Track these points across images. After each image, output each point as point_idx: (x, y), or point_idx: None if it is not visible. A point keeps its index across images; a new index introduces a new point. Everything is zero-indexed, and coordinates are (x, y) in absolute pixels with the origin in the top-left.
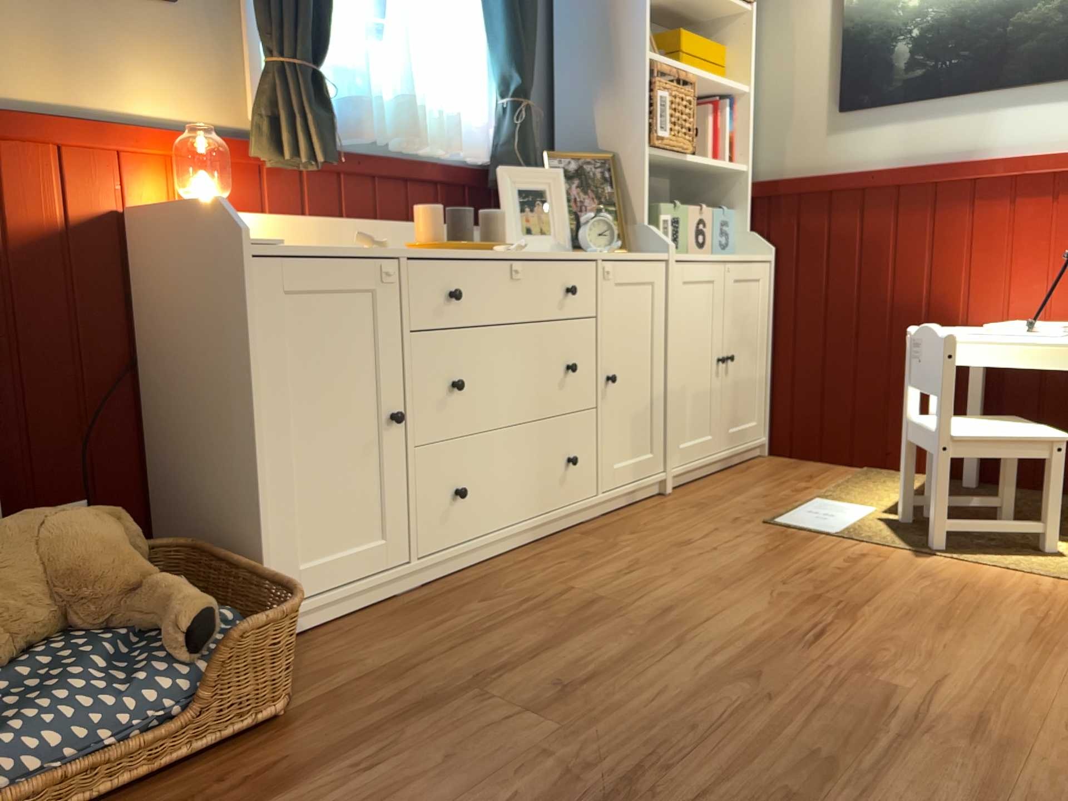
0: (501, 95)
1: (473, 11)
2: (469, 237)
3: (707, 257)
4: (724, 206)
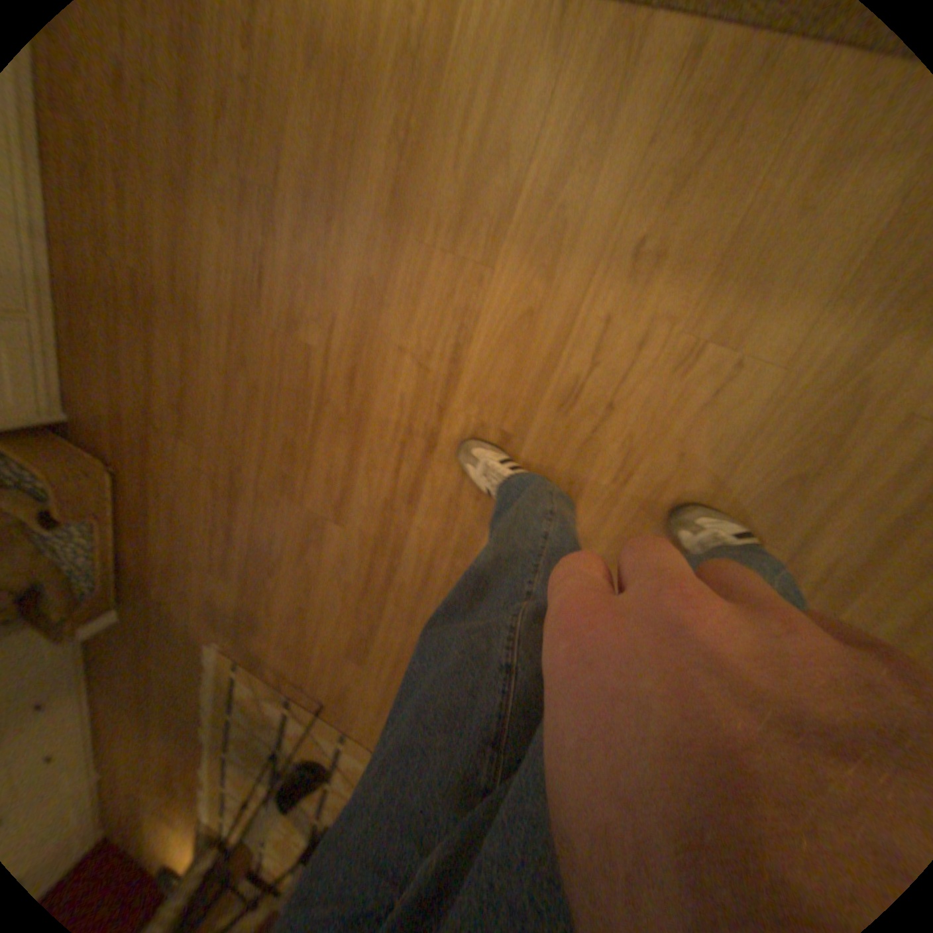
0: None
1: None
2: None
3: None
4: None
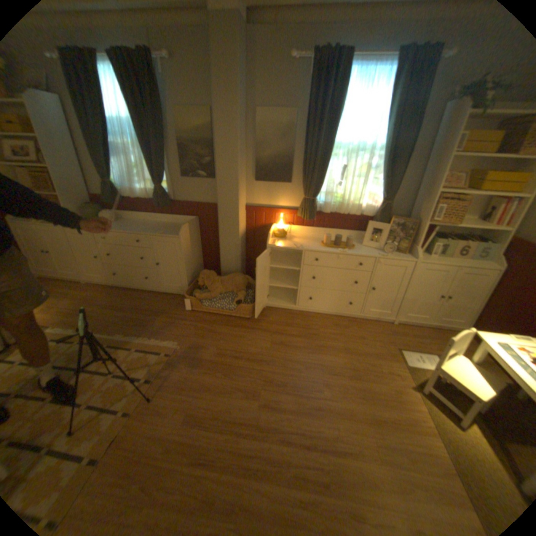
0: (382, 197)
1: (379, 172)
2: (338, 243)
3: (456, 261)
4: (497, 240)
